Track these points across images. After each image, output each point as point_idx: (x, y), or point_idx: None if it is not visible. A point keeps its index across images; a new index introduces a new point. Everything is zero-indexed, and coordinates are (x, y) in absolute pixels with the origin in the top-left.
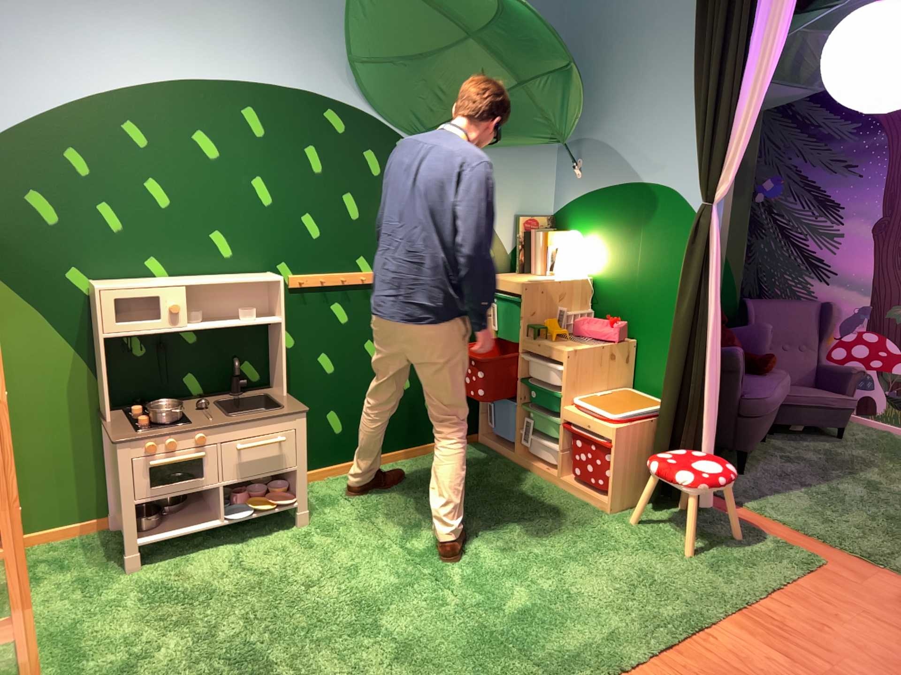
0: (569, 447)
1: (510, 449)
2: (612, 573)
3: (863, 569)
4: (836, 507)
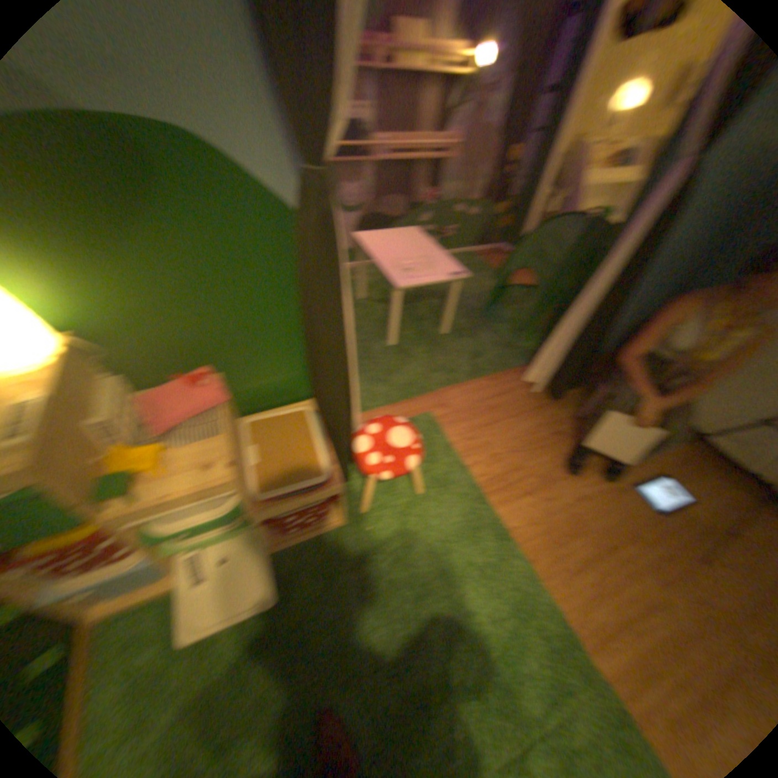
0: (275, 526)
1: (166, 581)
2: (443, 567)
3: (440, 400)
4: (370, 366)
